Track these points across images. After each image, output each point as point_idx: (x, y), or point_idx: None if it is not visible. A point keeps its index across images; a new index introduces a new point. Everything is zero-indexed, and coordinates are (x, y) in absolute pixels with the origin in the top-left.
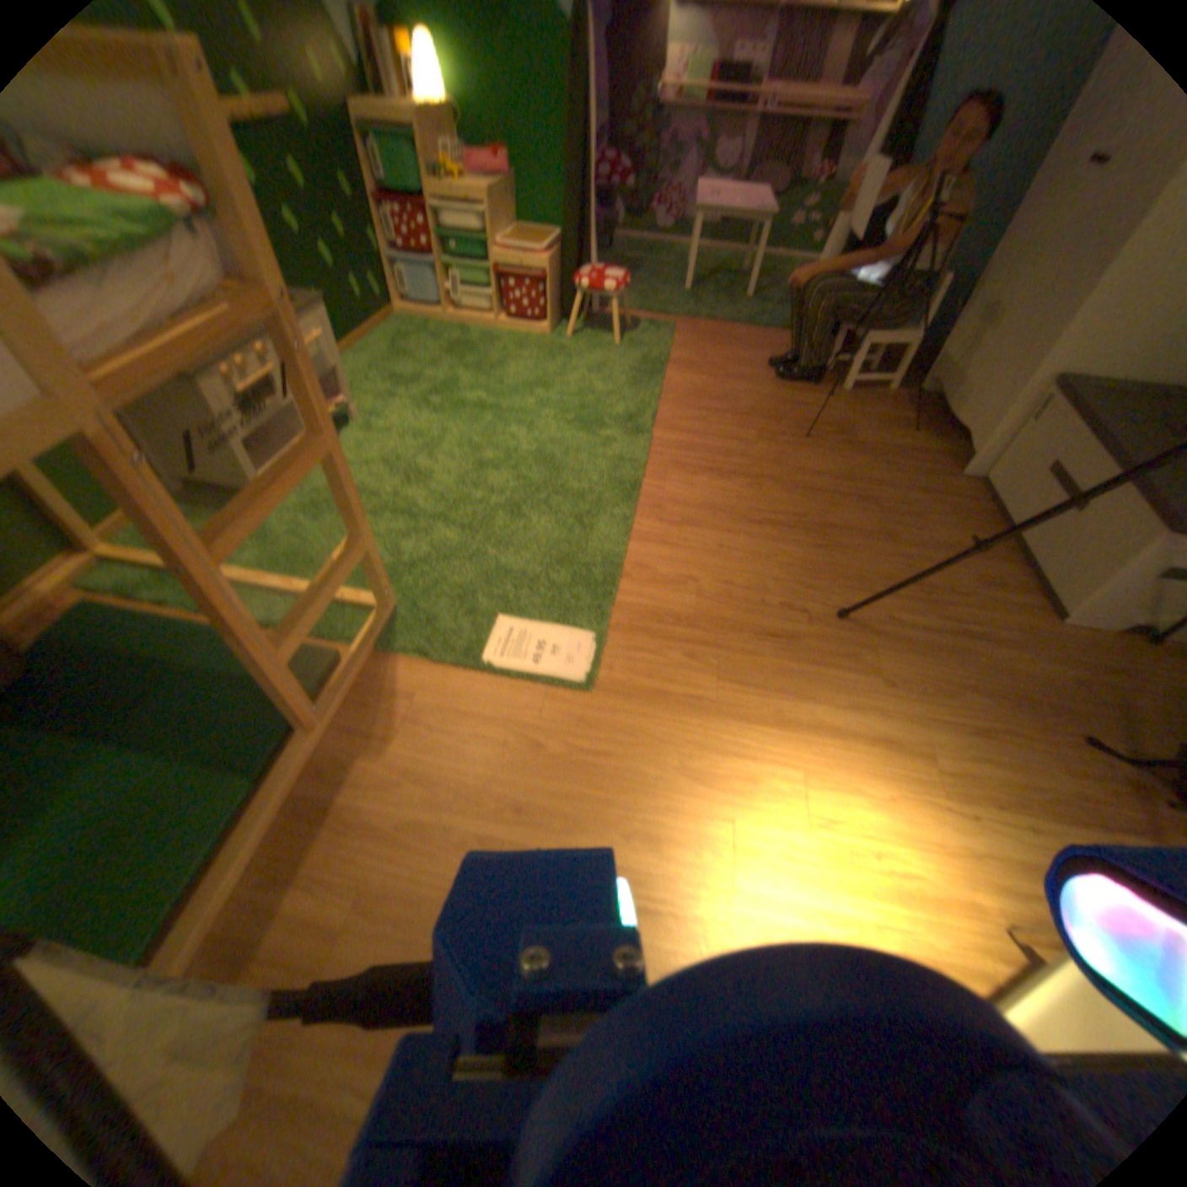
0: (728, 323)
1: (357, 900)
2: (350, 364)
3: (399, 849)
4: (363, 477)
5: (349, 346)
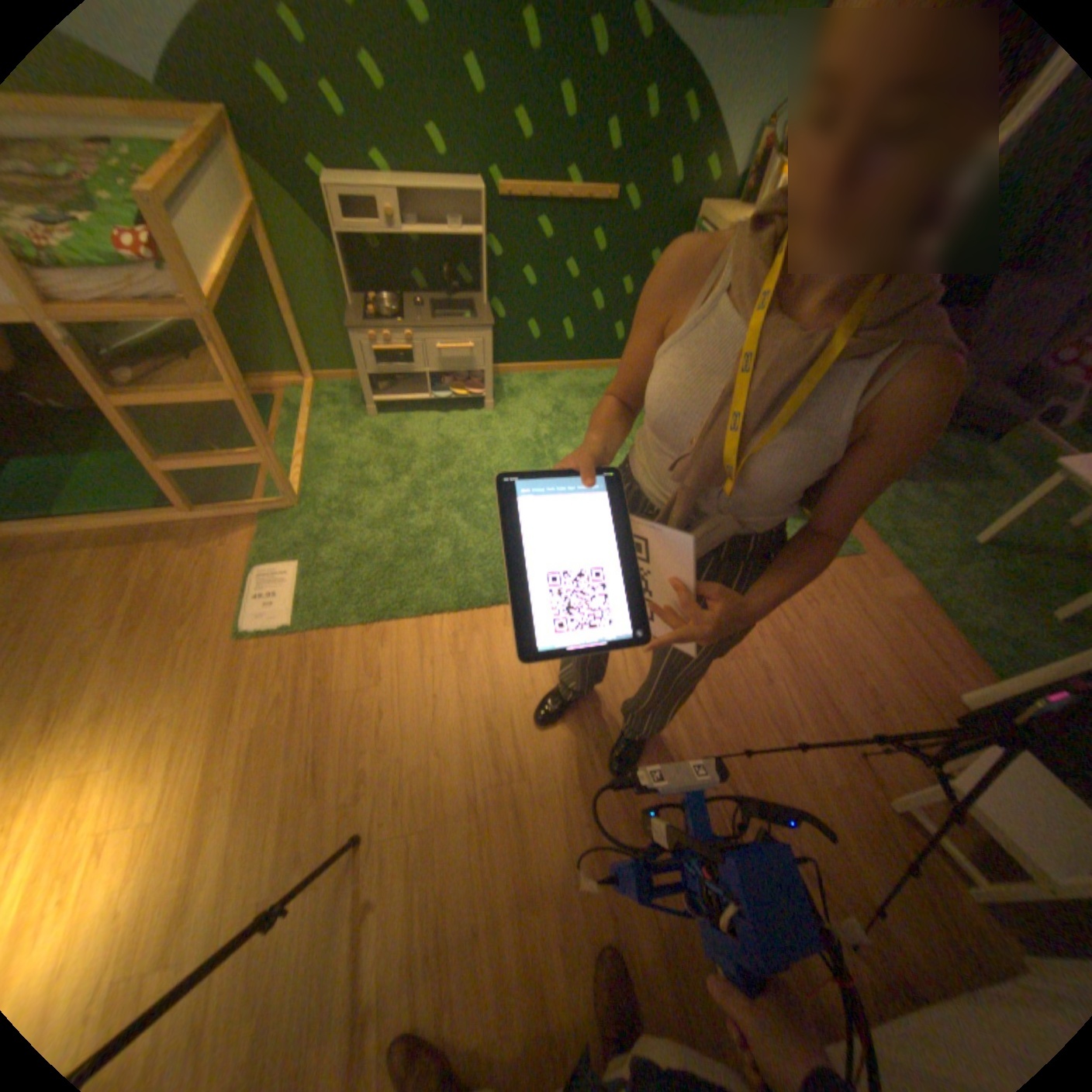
0: (948, 616)
1: (81, 581)
2: (563, 382)
3: (110, 587)
4: (427, 444)
5: (587, 371)
